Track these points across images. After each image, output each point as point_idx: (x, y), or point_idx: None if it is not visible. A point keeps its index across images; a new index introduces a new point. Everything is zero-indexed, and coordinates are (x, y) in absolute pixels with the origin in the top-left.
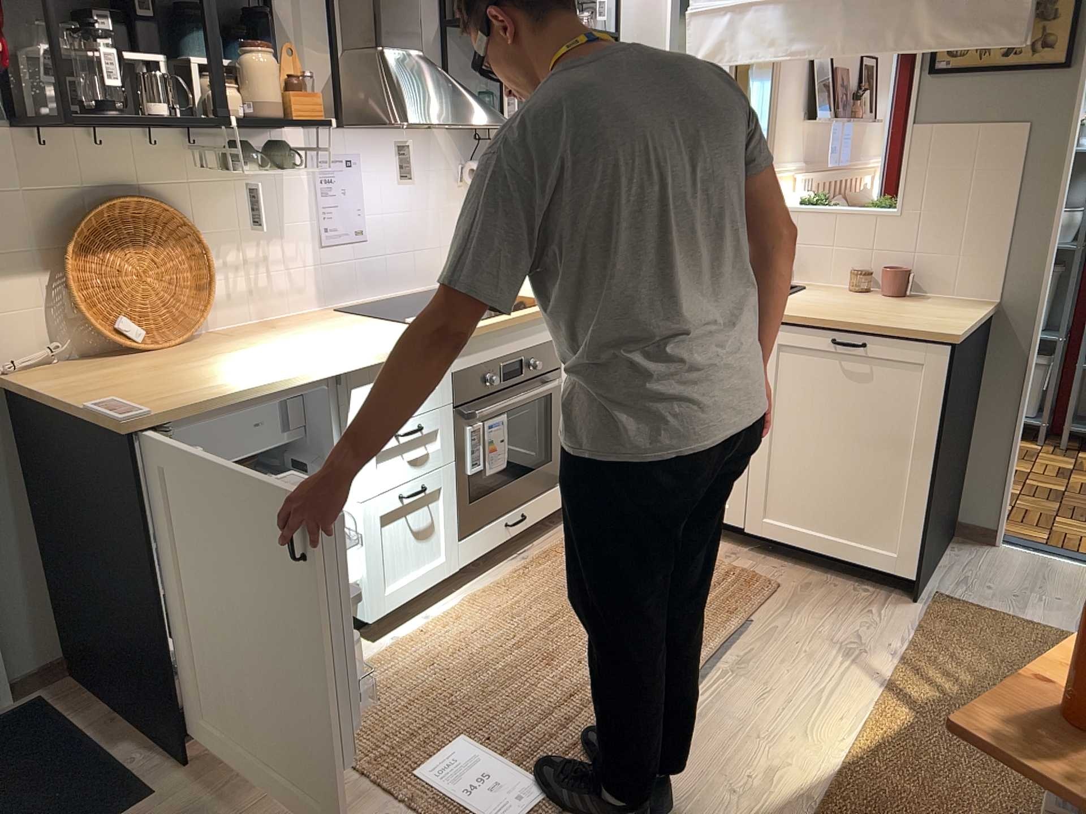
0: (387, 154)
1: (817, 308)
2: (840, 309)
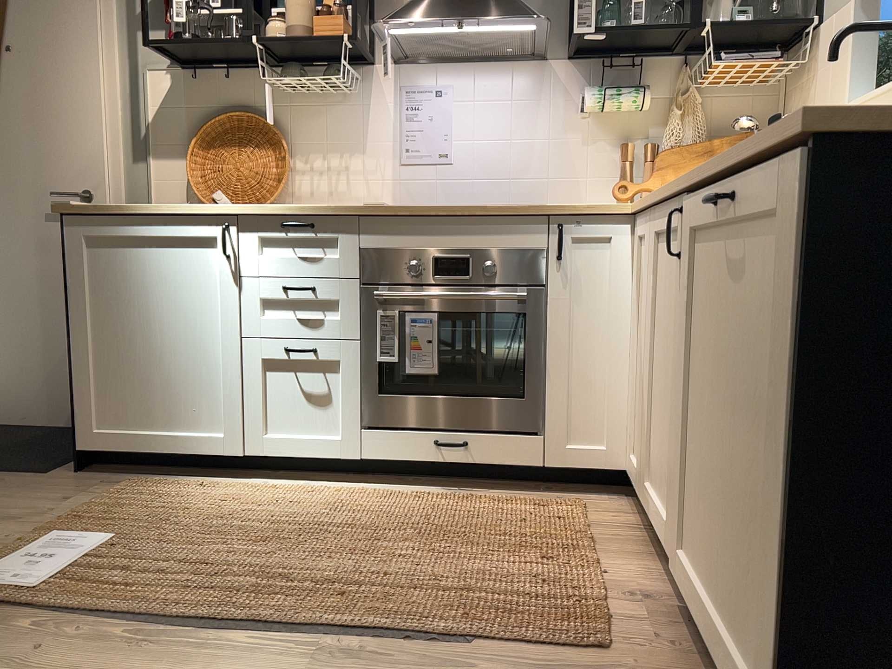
0: (483, 84)
1: None
2: None
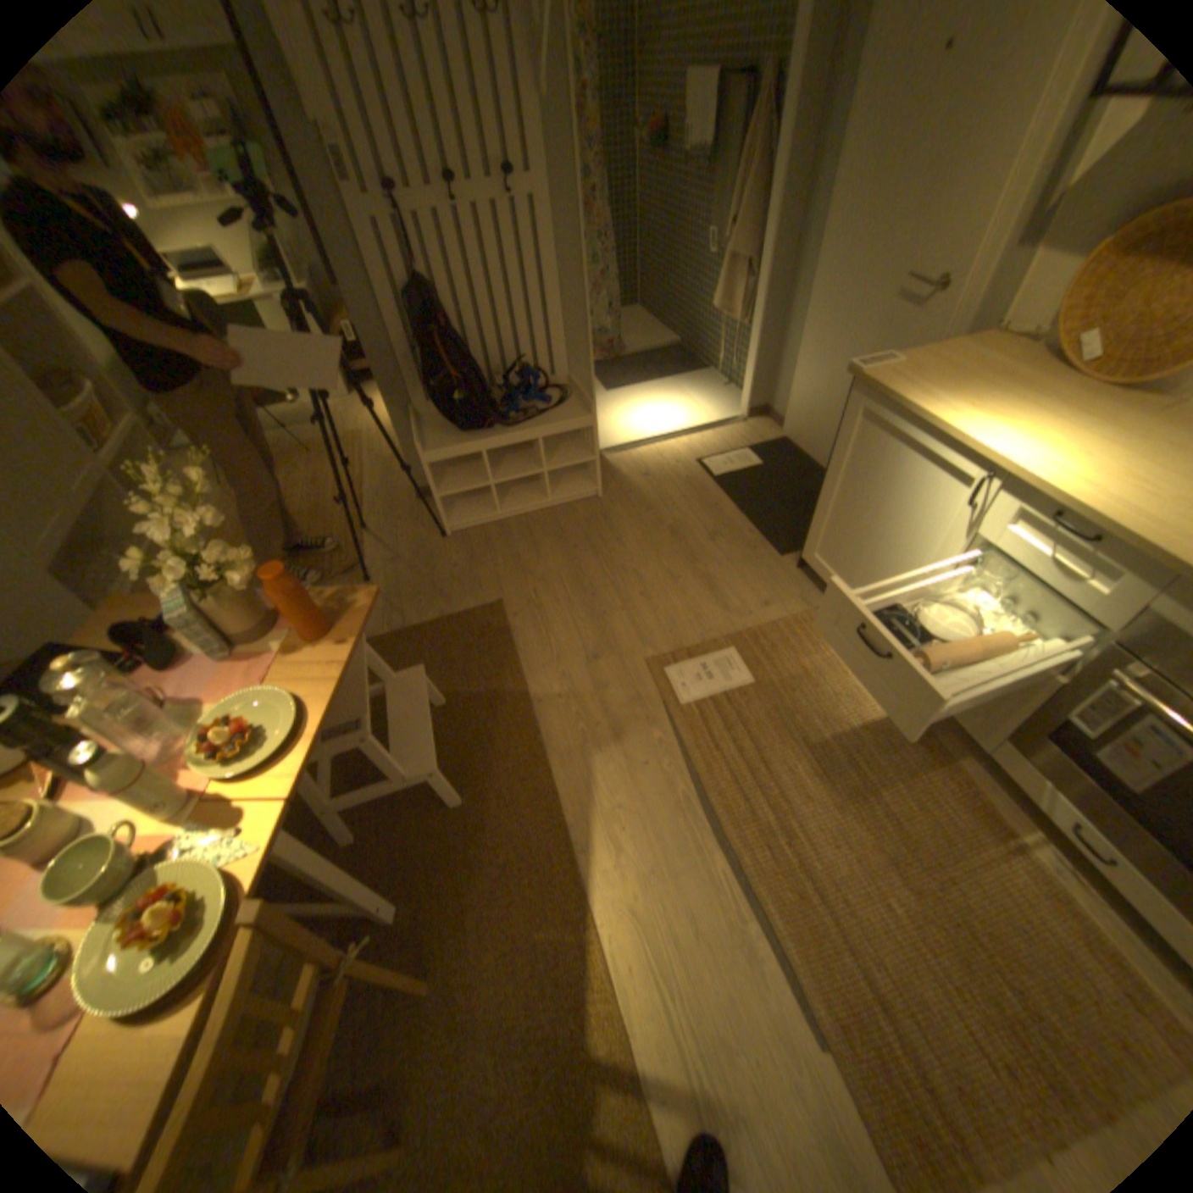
0: None
1: None
2: None
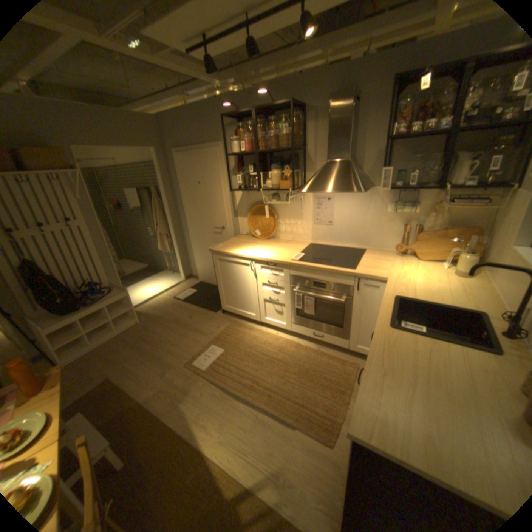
0: (347, 196)
1: (406, 354)
2: (413, 366)
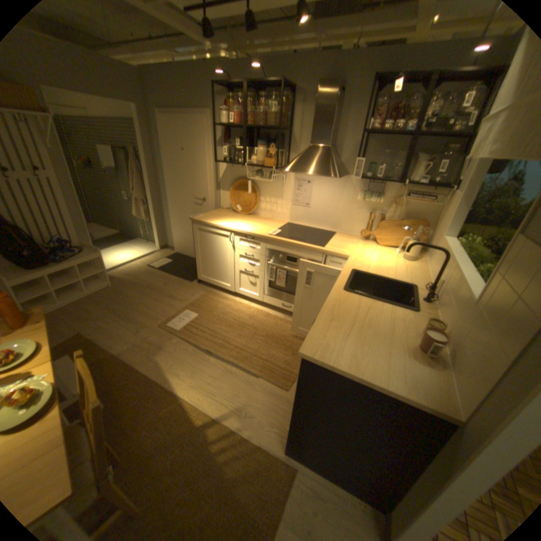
0: (325, 181)
1: (351, 308)
2: (354, 316)
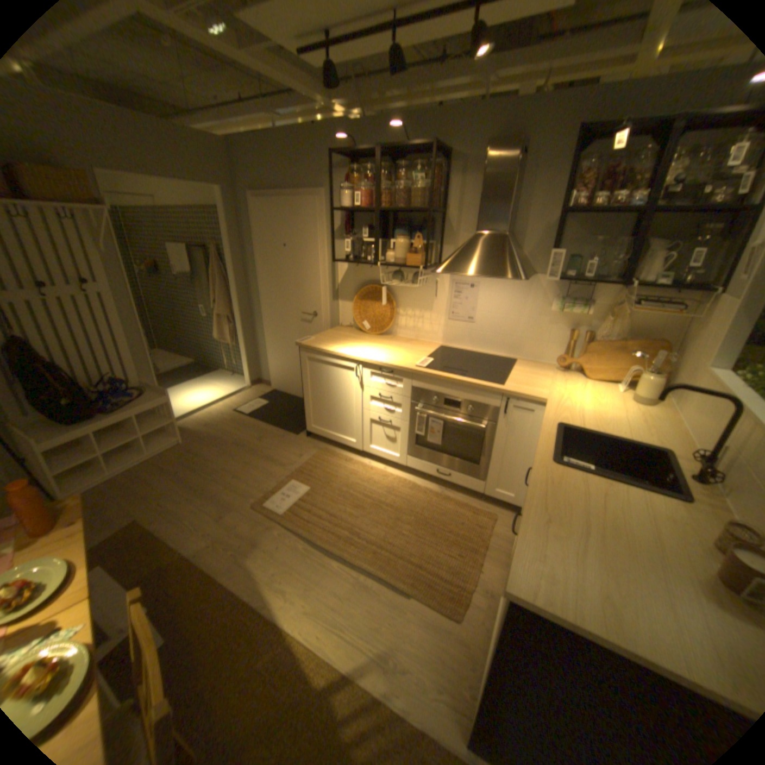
0: (498, 284)
1: (575, 497)
2: (584, 512)
